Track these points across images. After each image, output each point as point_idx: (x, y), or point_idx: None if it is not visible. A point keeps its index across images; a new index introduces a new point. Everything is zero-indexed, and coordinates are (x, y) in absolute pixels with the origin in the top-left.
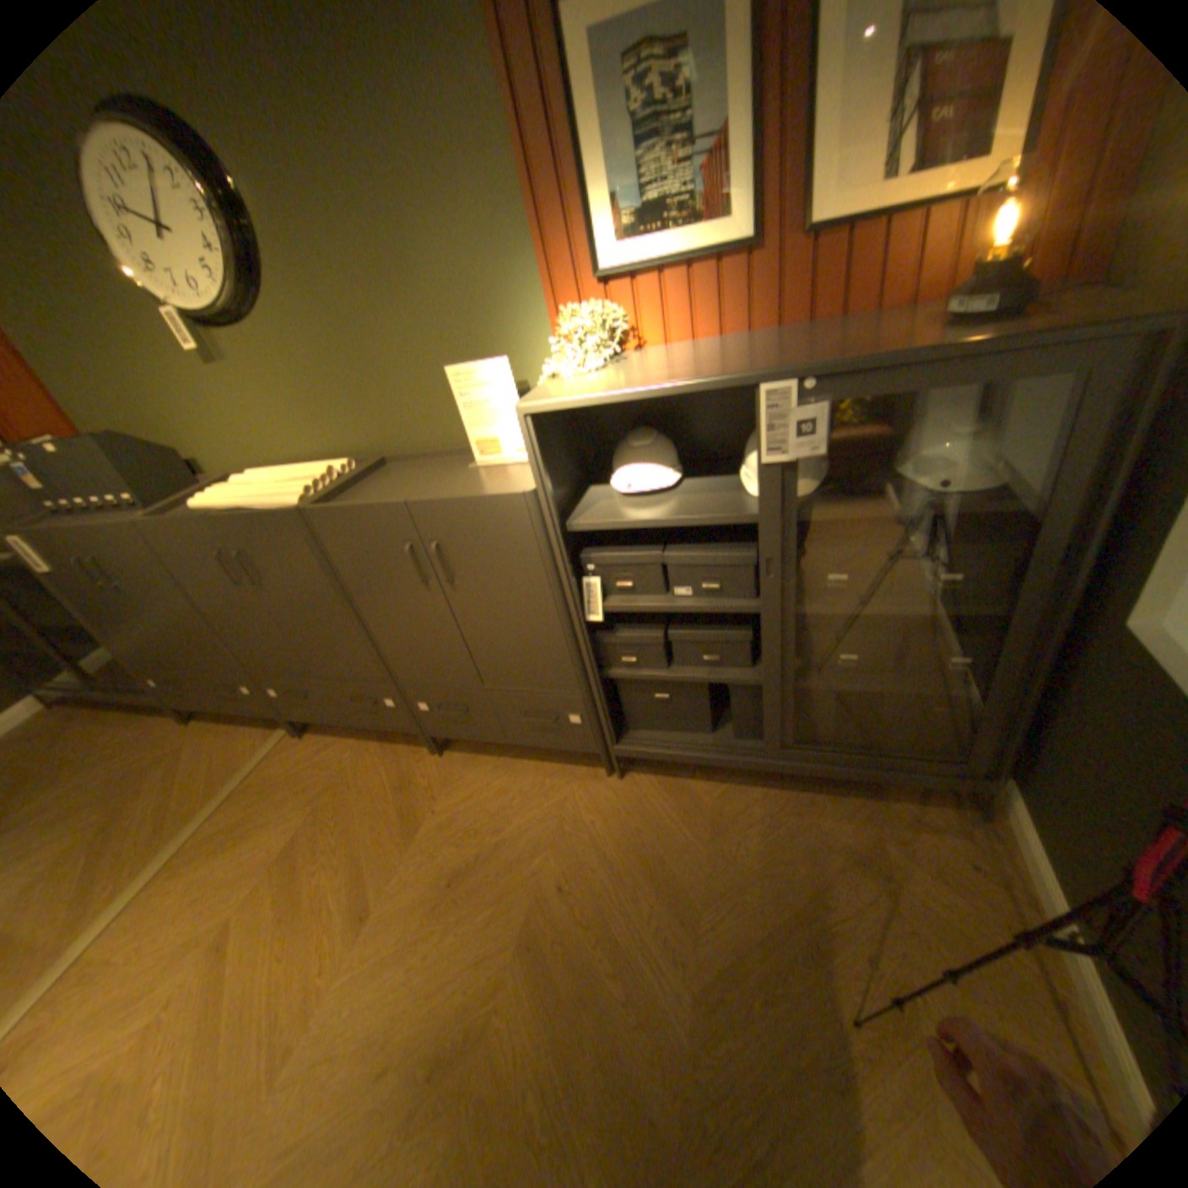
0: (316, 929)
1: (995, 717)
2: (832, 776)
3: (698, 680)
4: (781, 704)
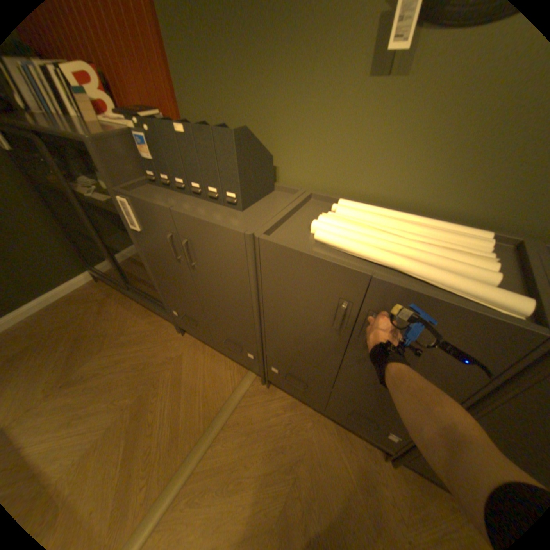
0: None
1: None
2: None
3: None
4: None
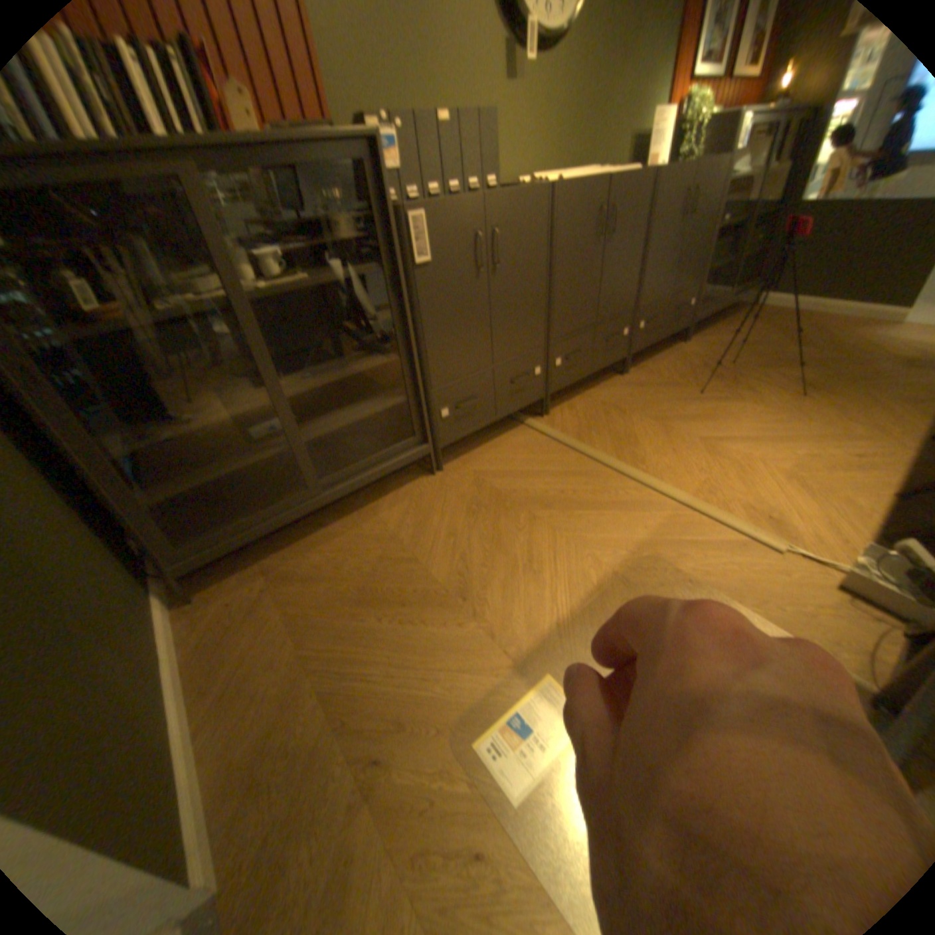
0: (727, 408)
1: (768, 251)
2: (743, 295)
3: (724, 260)
4: (743, 260)
